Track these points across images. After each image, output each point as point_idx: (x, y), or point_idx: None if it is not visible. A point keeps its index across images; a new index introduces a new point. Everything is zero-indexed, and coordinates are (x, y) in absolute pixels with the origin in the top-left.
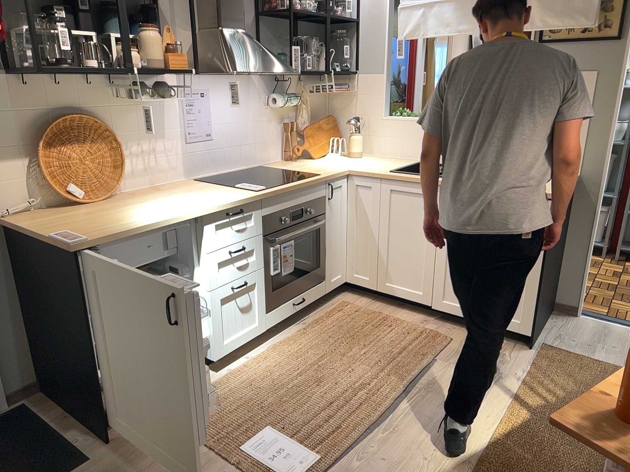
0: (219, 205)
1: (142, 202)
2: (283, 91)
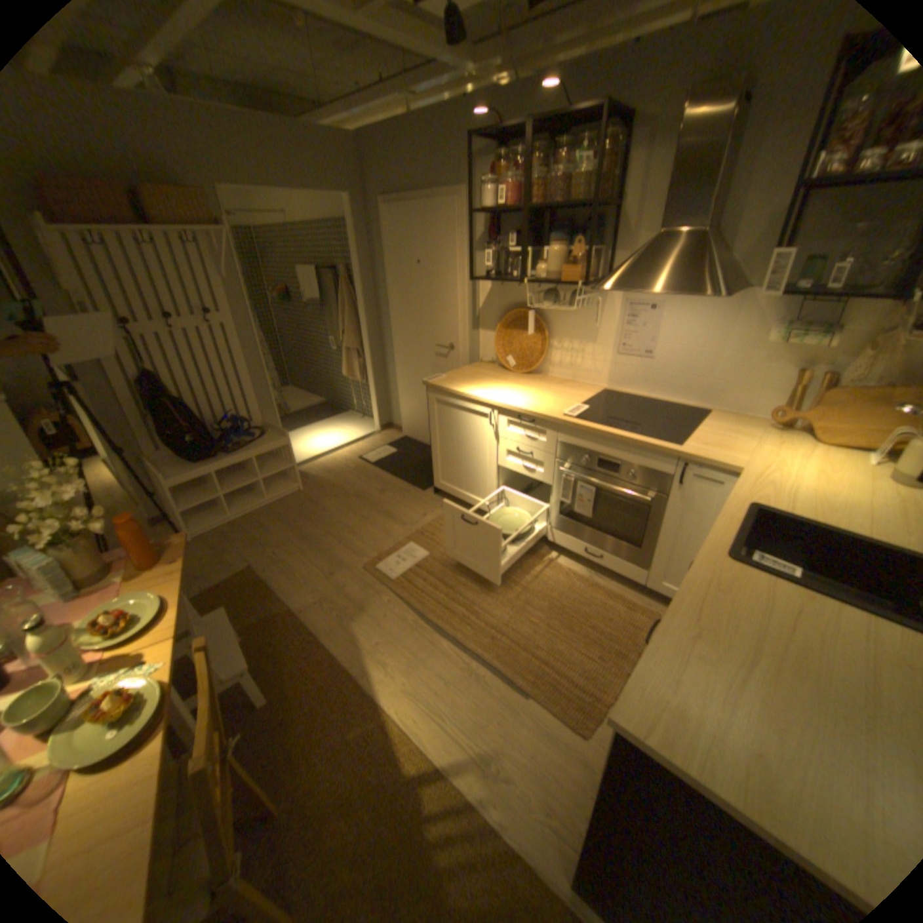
0: (510, 405)
1: (518, 383)
2: (831, 319)
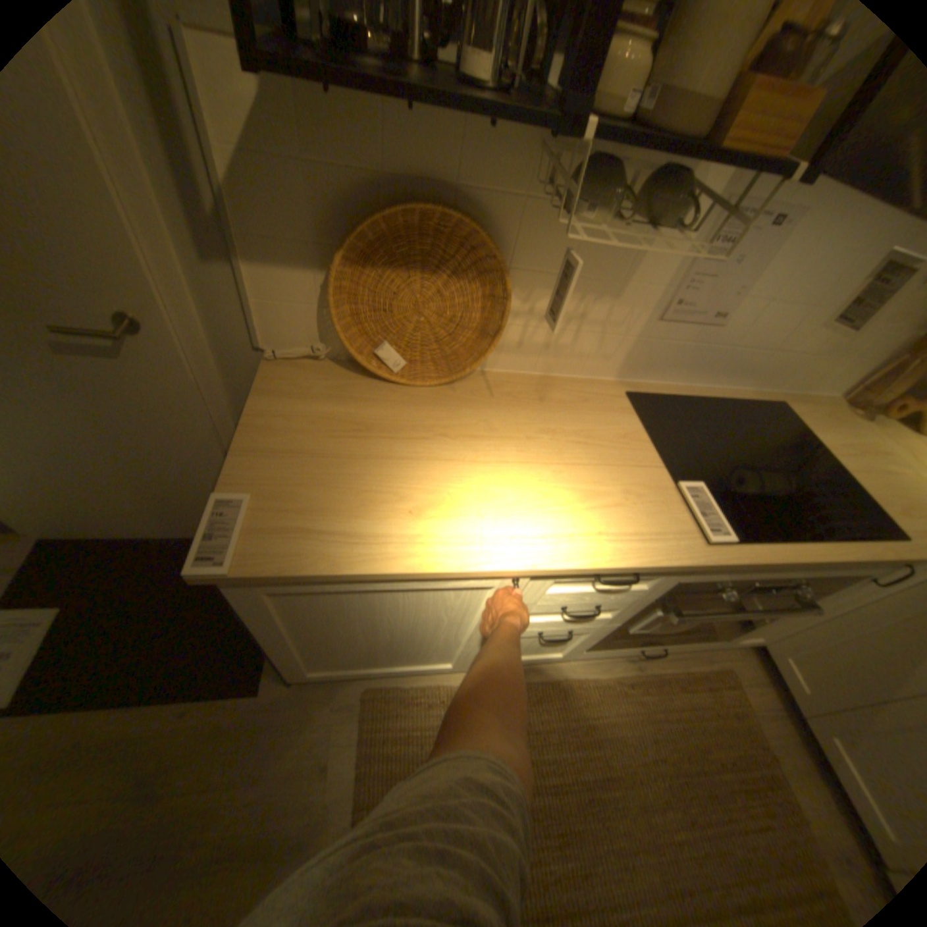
0: (585, 563)
1: (476, 435)
2: None
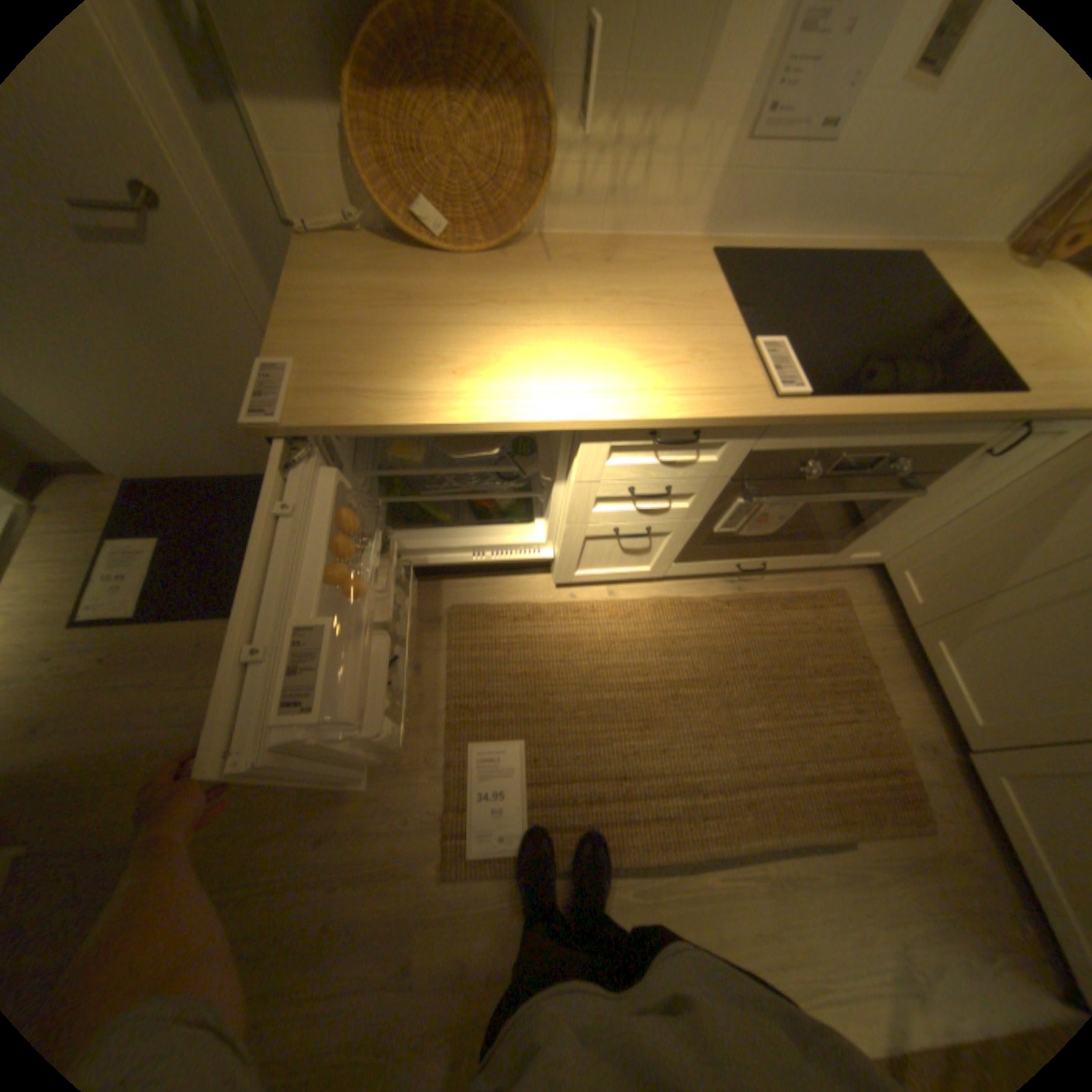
0: (634, 415)
1: (528, 300)
2: None
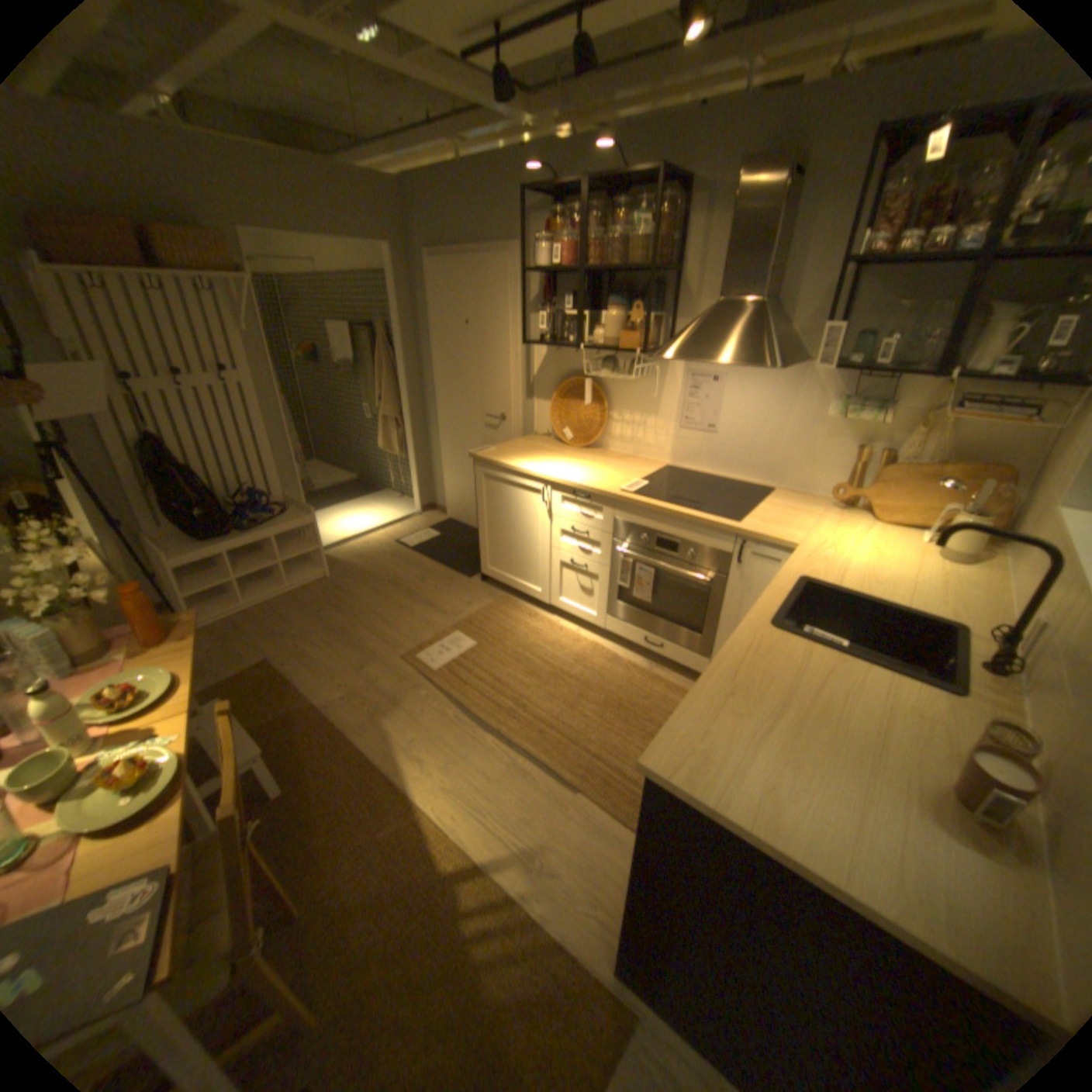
0: (564, 480)
1: (574, 458)
2: (887, 396)
